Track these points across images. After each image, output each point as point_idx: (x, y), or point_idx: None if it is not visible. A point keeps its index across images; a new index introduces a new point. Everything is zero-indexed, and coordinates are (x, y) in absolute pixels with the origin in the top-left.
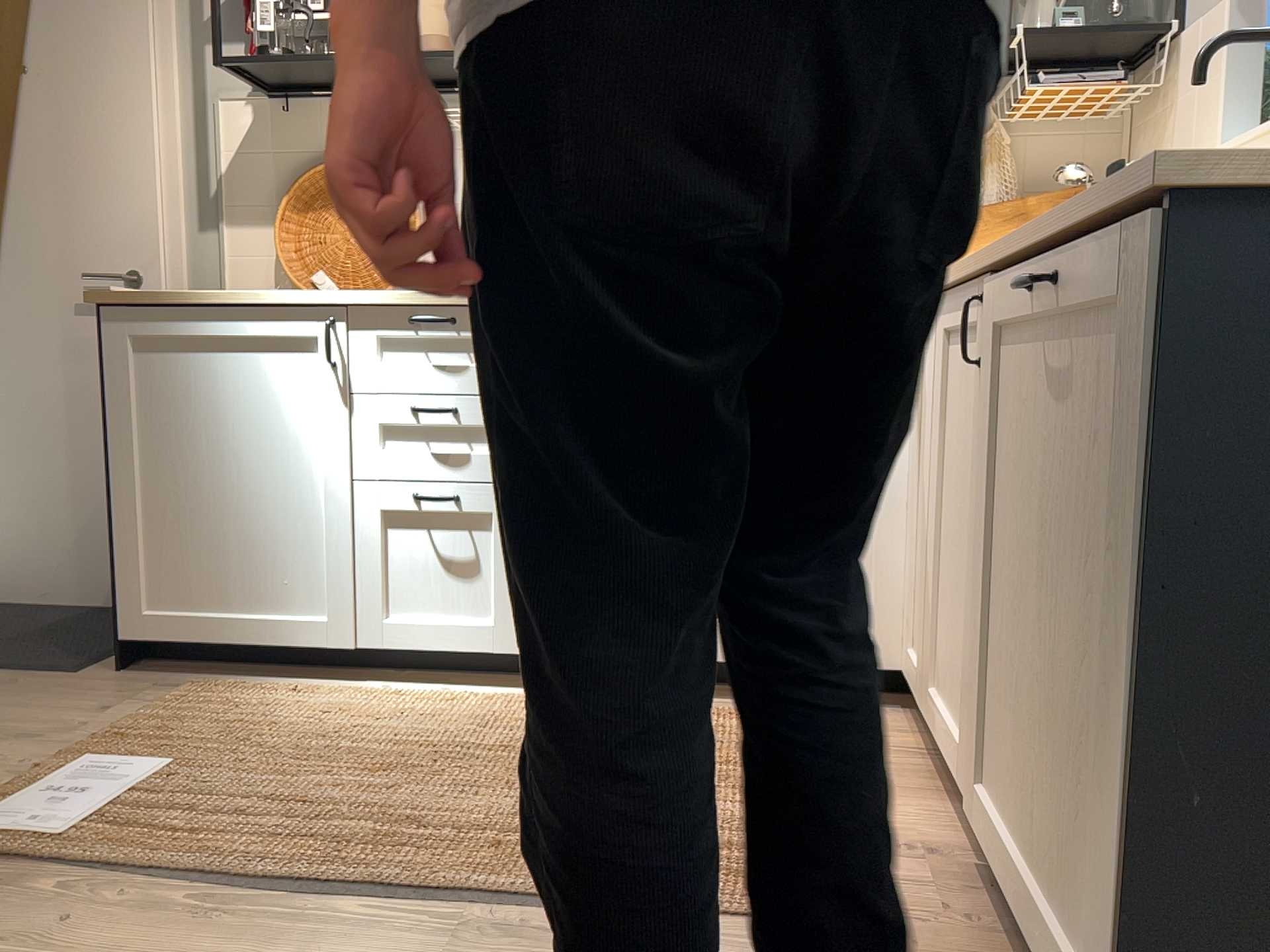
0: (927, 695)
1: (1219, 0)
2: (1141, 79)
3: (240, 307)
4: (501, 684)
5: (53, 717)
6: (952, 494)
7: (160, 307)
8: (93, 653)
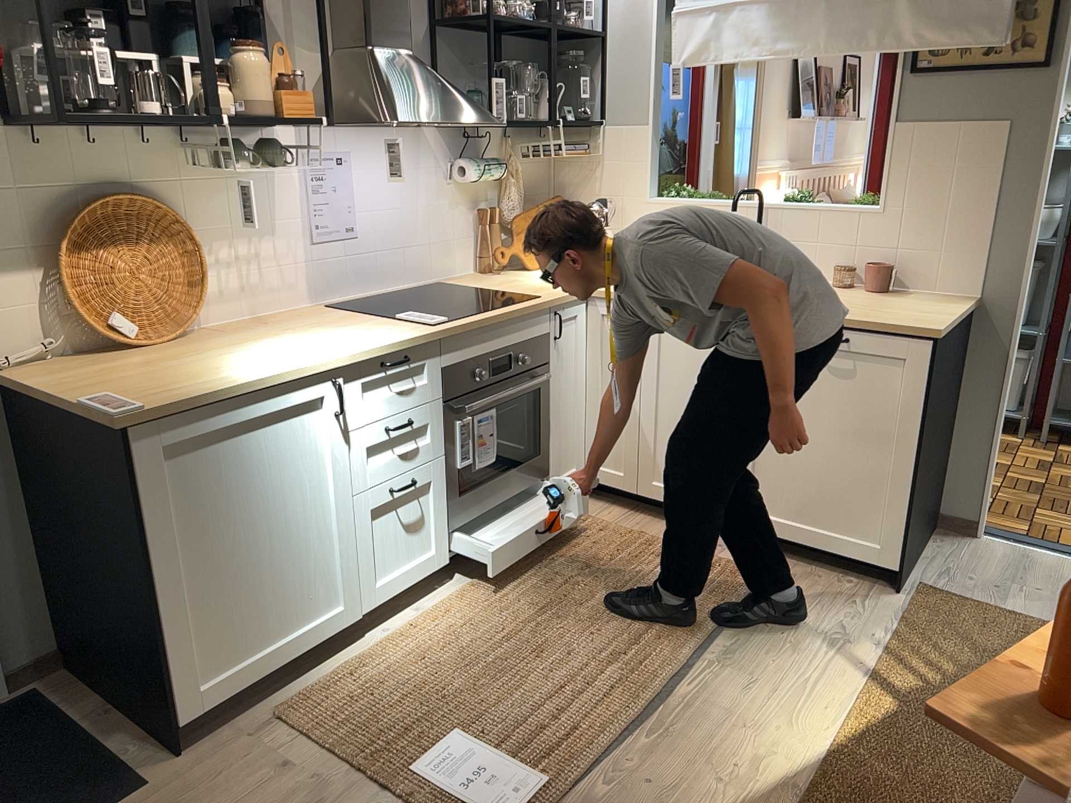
0: (644, 486)
1: (641, 123)
2: (569, 136)
3: (261, 389)
4: (426, 588)
5: (269, 796)
6: (667, 395)
7: (194, 410)
8: (94, 770)
